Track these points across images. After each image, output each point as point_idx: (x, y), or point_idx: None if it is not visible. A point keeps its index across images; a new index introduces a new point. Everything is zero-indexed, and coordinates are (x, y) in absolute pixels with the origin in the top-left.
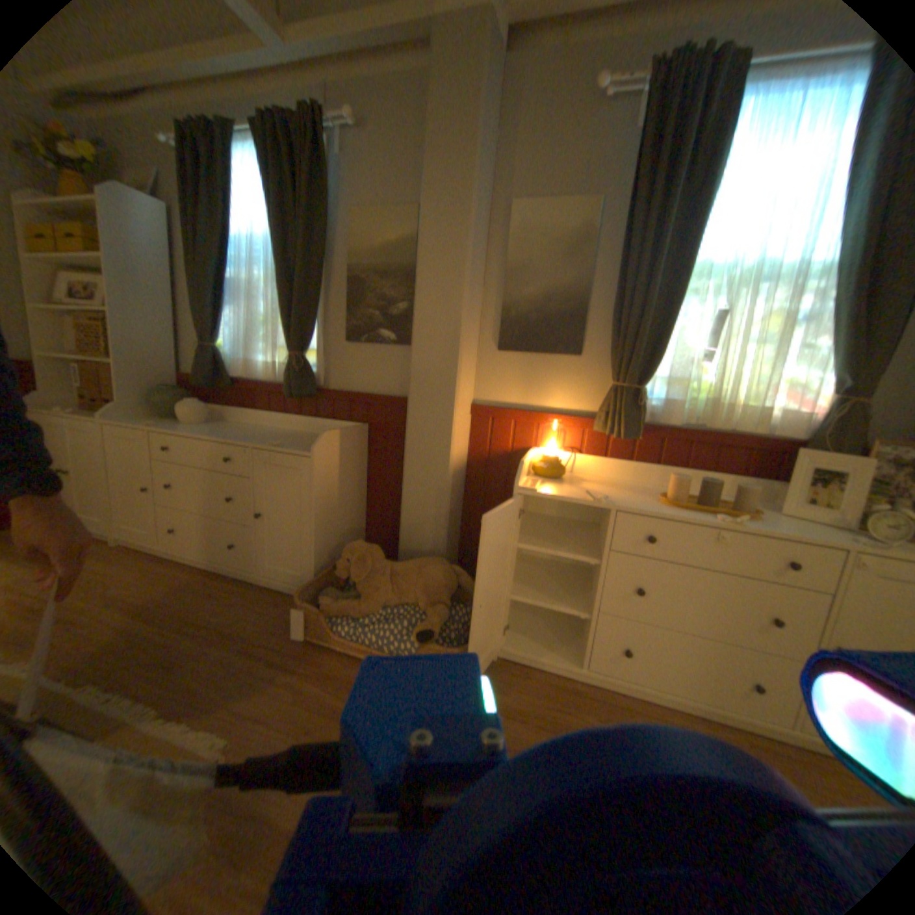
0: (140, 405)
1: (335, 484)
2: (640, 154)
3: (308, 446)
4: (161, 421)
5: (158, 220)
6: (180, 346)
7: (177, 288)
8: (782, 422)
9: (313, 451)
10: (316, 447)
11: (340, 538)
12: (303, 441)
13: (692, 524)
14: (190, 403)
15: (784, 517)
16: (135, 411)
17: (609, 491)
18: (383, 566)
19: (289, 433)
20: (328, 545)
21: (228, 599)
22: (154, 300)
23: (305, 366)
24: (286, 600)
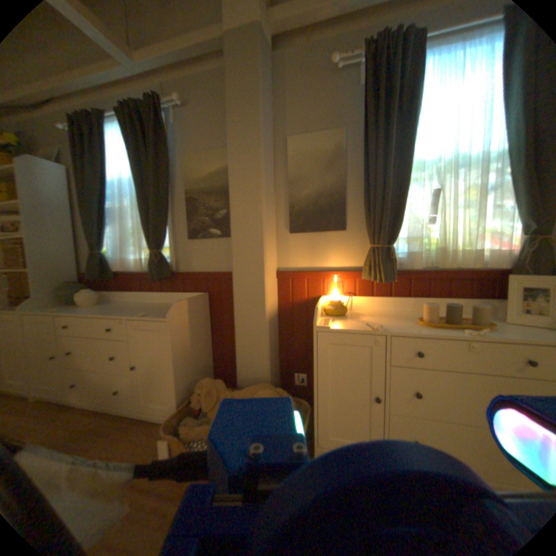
0: (51, 298)
1: (187, 337)
2: (366, 98)
3: (166, 312)
4: (66, 307)
5: (61, 176)
6: (80, 255)
7: (76, 218)
8: (490, 258)
9: (169, 316)
10: (172, 313)
11: (195, 375)
12: (164, 309)
13: (449, 339)
14: (86, 292)
15: (509, 324)
16: (48, 302)
17: (381, 320)
18: (226, 395)
19: (155, 305)
20: (186, 382)
21: (114, 434)
22: (60, 227)
23: (162, 258)
24: (158, 428)
